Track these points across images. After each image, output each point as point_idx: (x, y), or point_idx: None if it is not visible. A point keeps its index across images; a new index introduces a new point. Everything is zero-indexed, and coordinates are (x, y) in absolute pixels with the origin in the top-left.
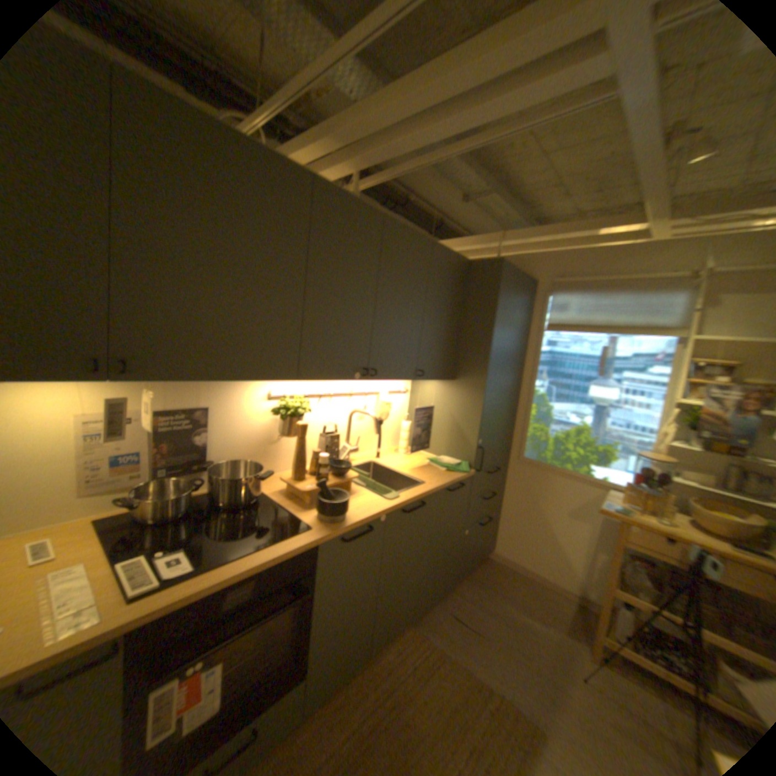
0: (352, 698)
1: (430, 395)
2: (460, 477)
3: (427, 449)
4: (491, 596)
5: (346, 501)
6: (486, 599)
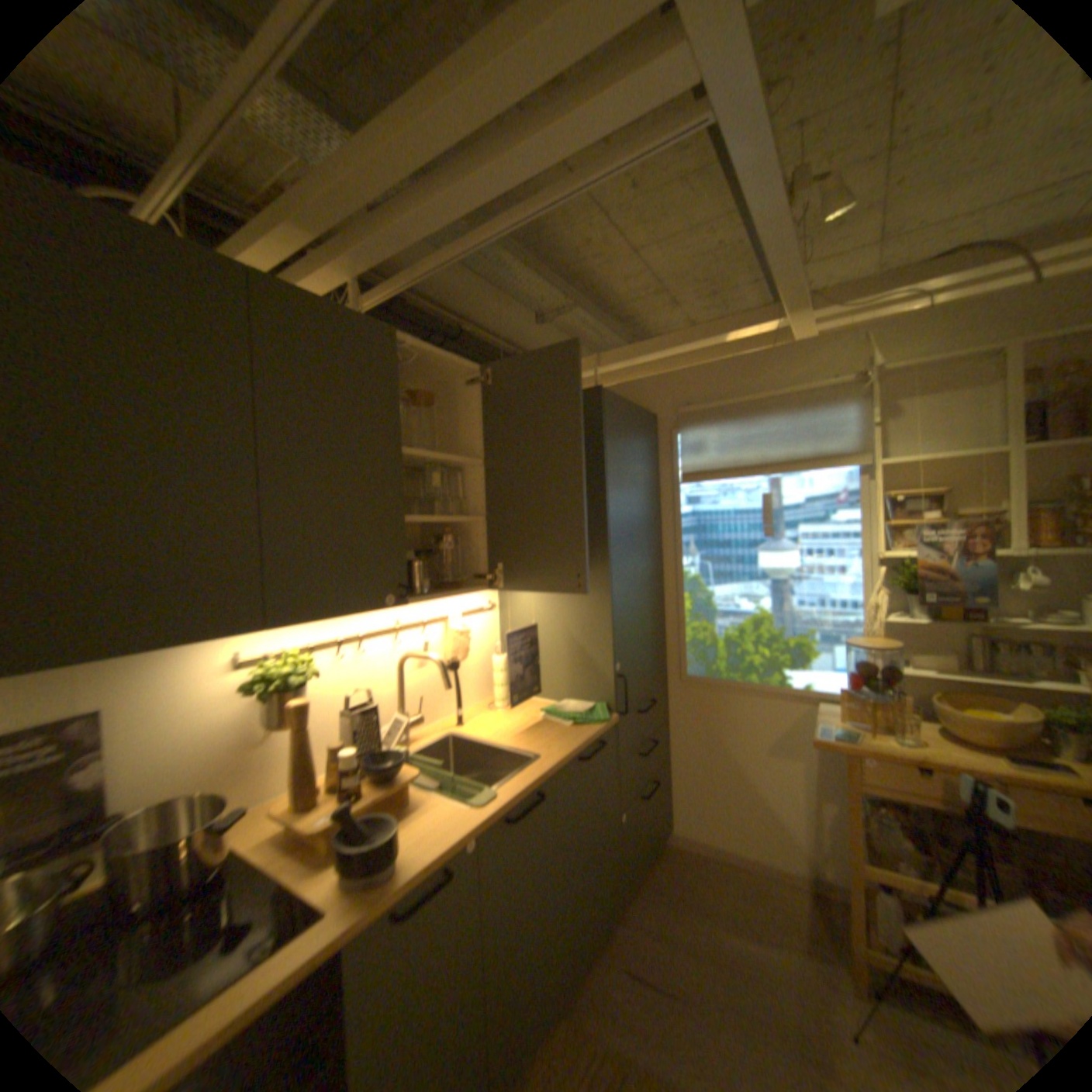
0: None
1: (529, 607)
2: (595, 733)
3: (538, 694)
4: (679, 916)
5: (389, 839)
6: (673, 923)
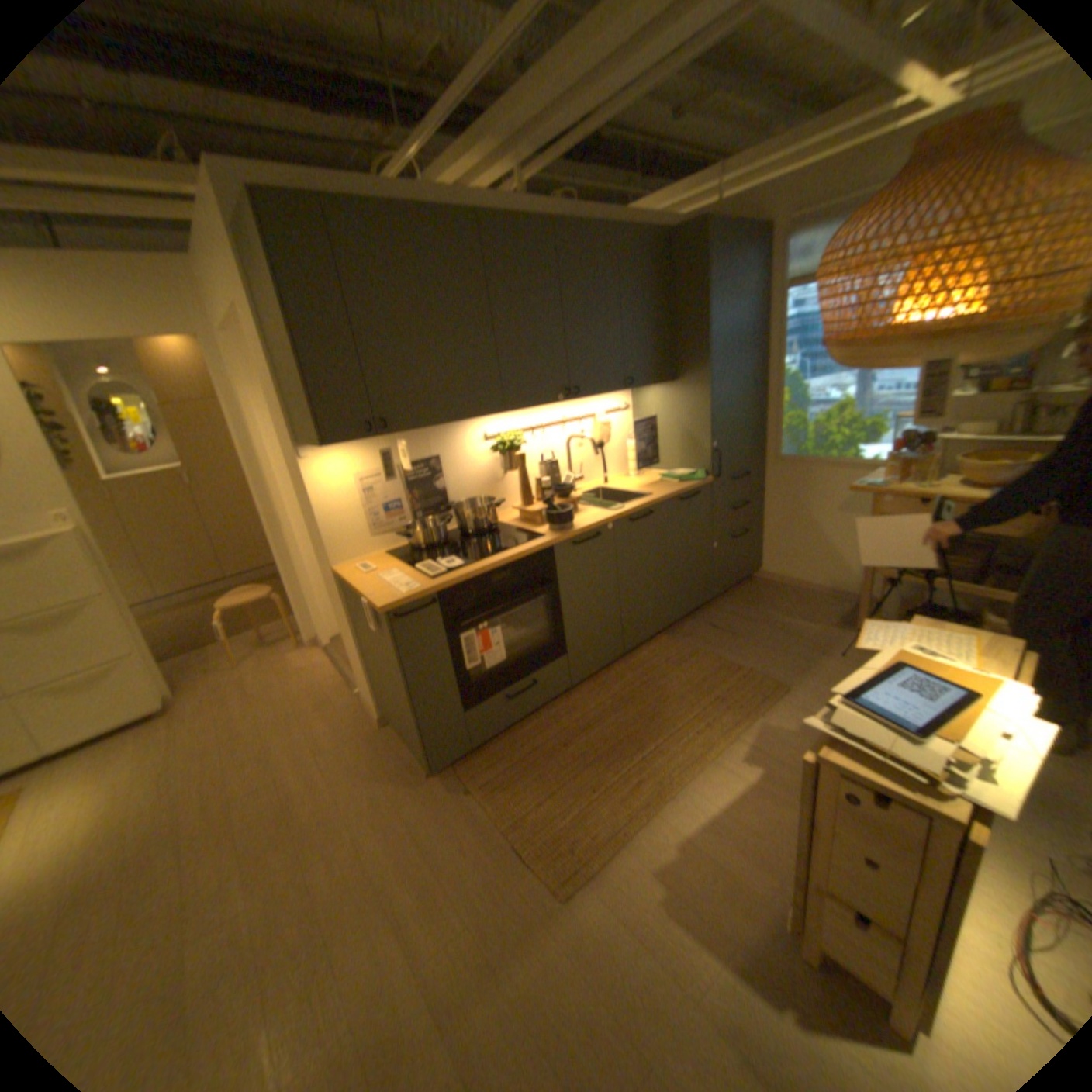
0: (610, 679)
1: (652, 406)
2: (692, 486)
3: (659, 468)
4: (751, 607)
5: (568, 513)
6: (746, 609)
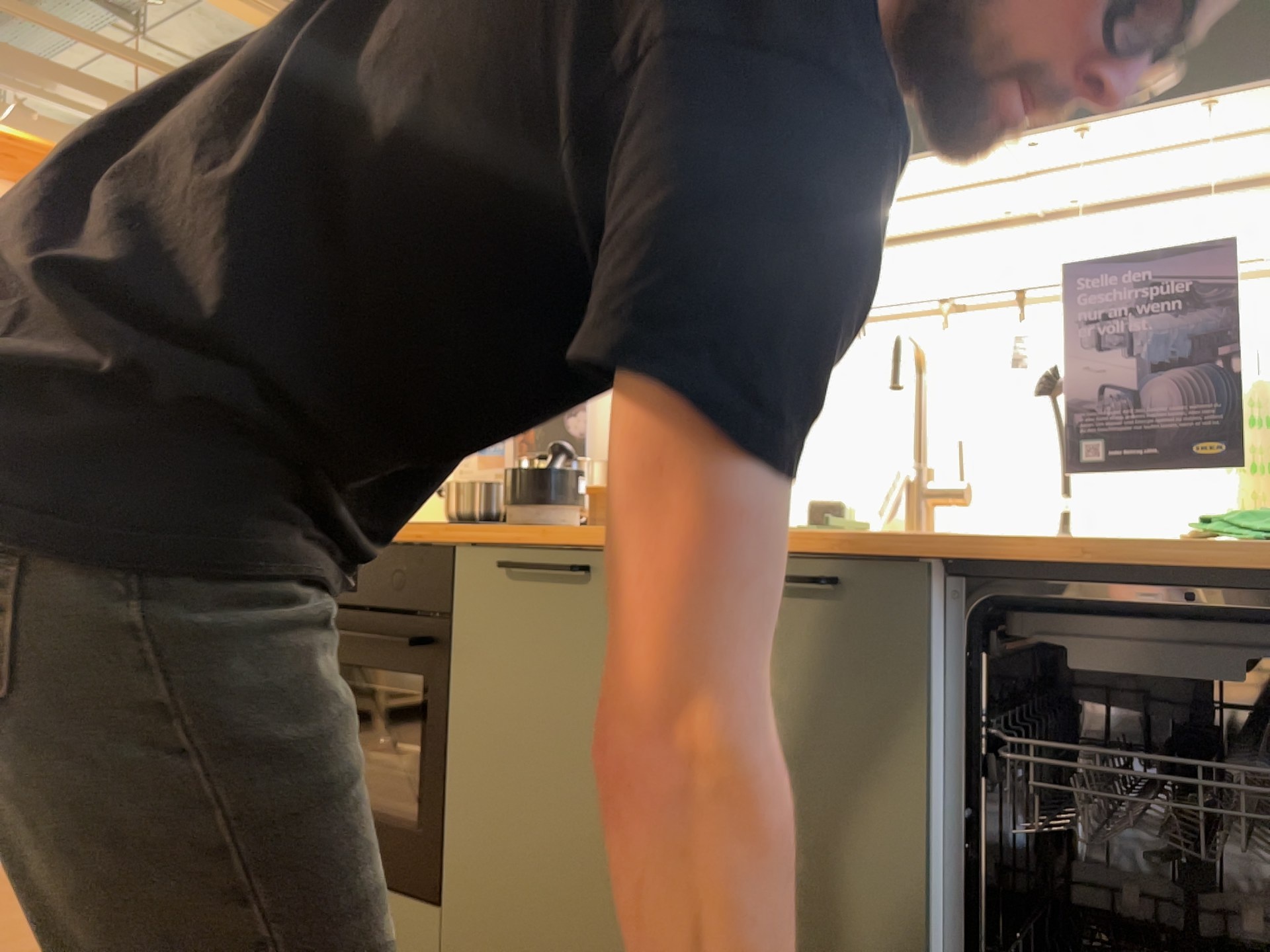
0: None
1: None
2: (1225, 558)
3: None
4: None
5: (545, 480)
6: None
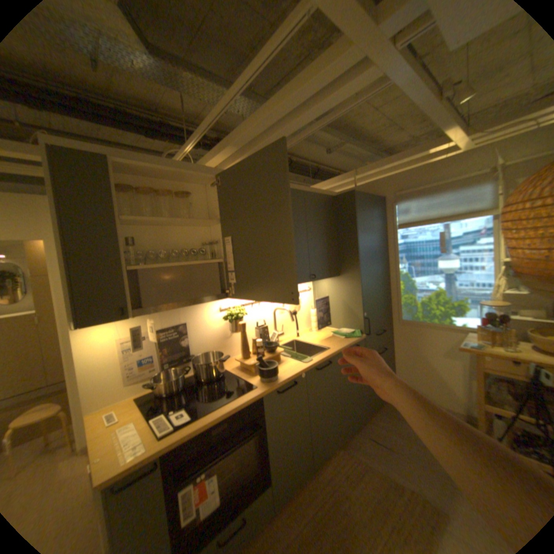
0: (305, 499)
1: (325, 289)
2: (354, 341)
3: (330, 326)
4: (396, 422)
5: (275, 367)
6: (393, 425)
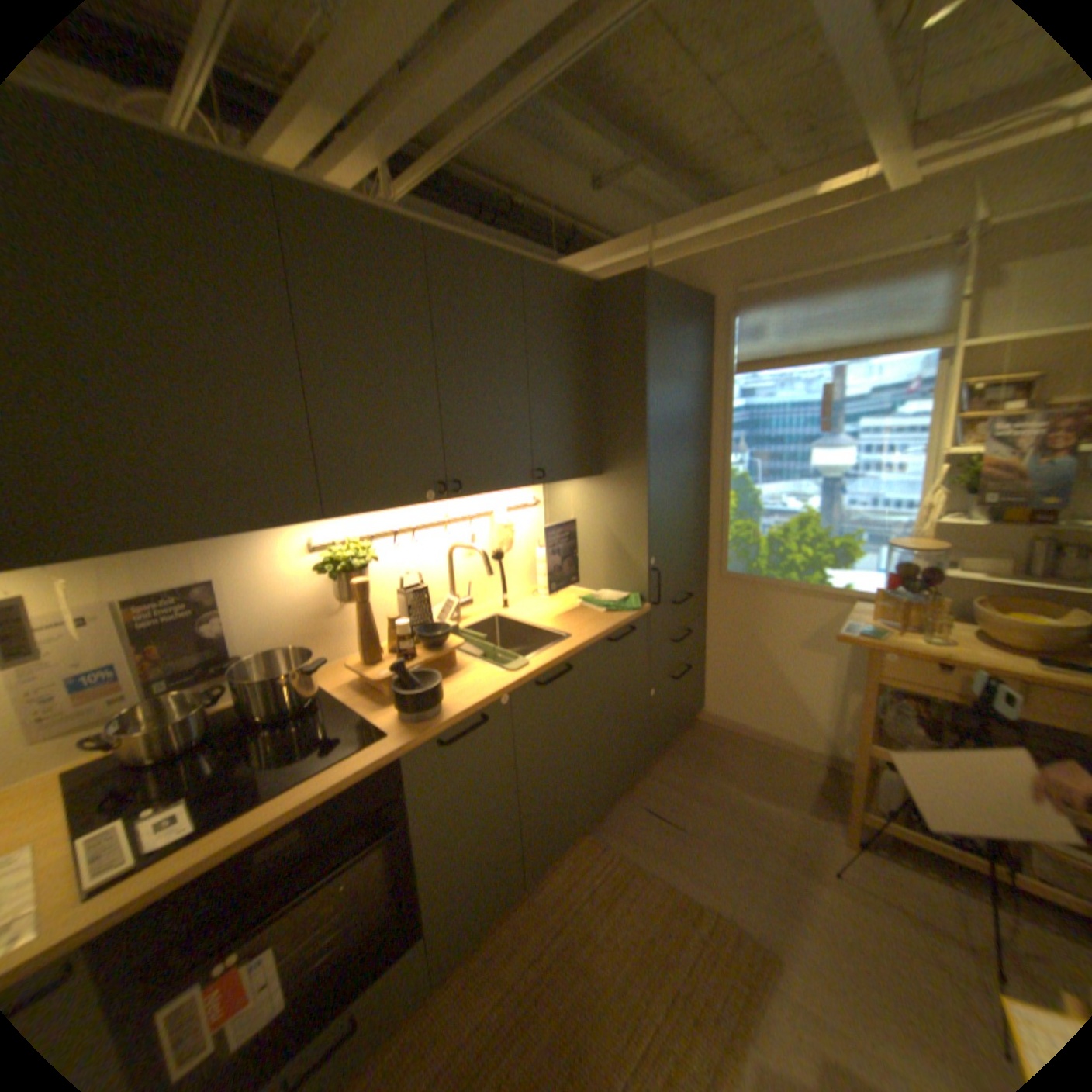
0: (504, 945)
1: (571, 503)
2: (626, 618)
3: (580, 583)
4: (700, 774)
5: (436, 686)
6: (693, 778)
